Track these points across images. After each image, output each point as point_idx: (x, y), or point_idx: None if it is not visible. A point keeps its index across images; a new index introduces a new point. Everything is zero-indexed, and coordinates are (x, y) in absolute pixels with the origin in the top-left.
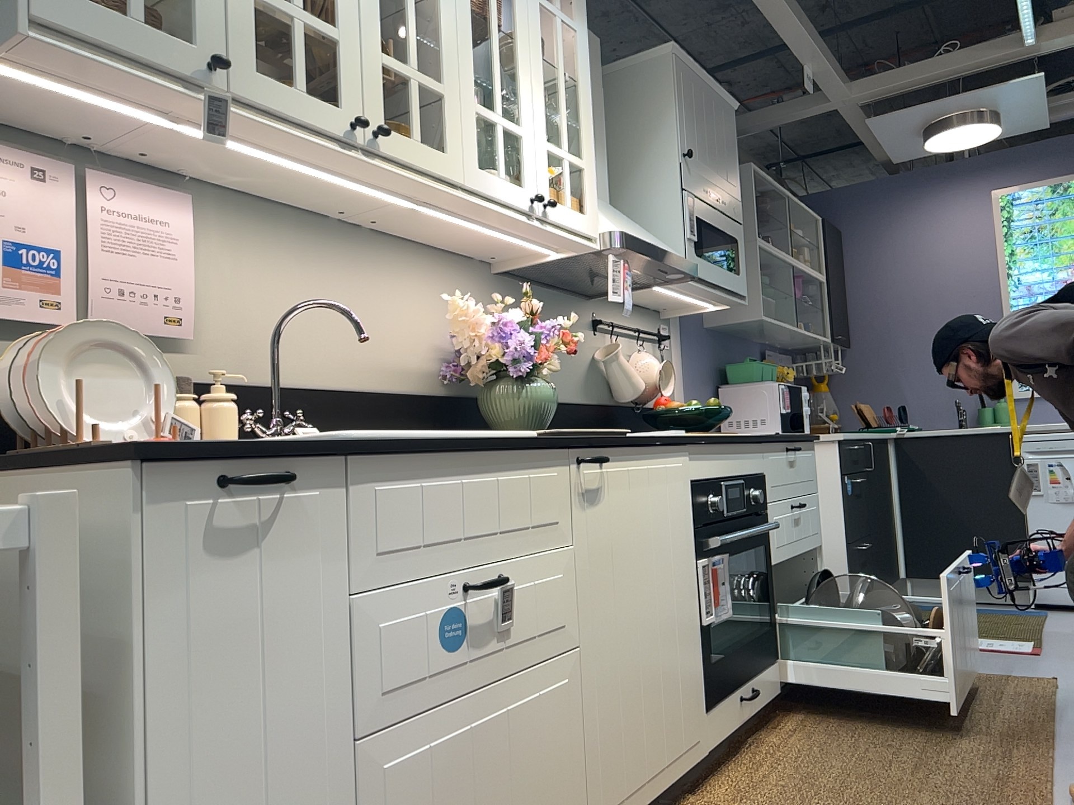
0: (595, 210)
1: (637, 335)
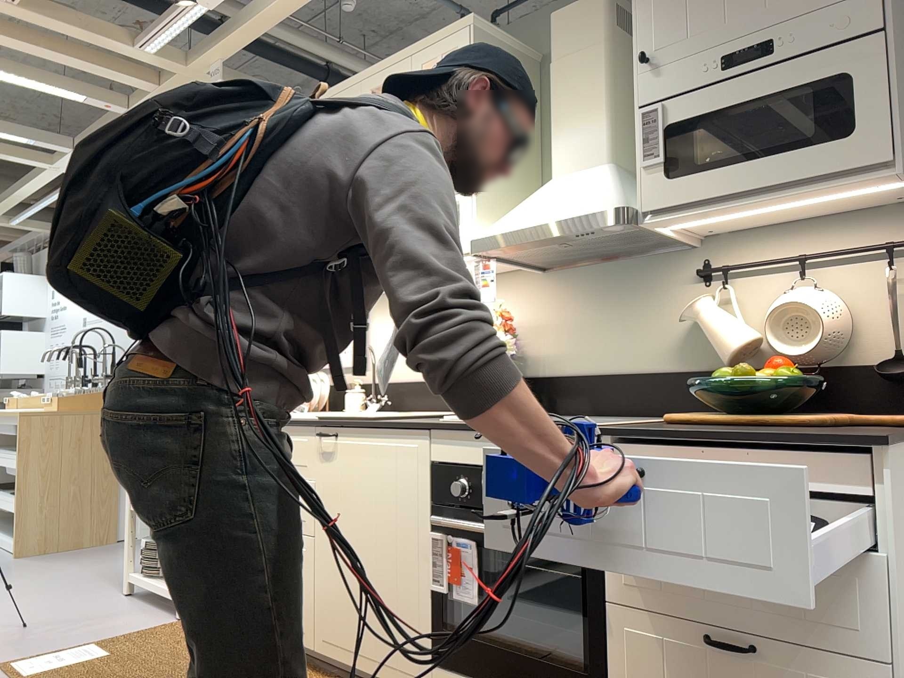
0: (467, 229)
1: (819, 260)
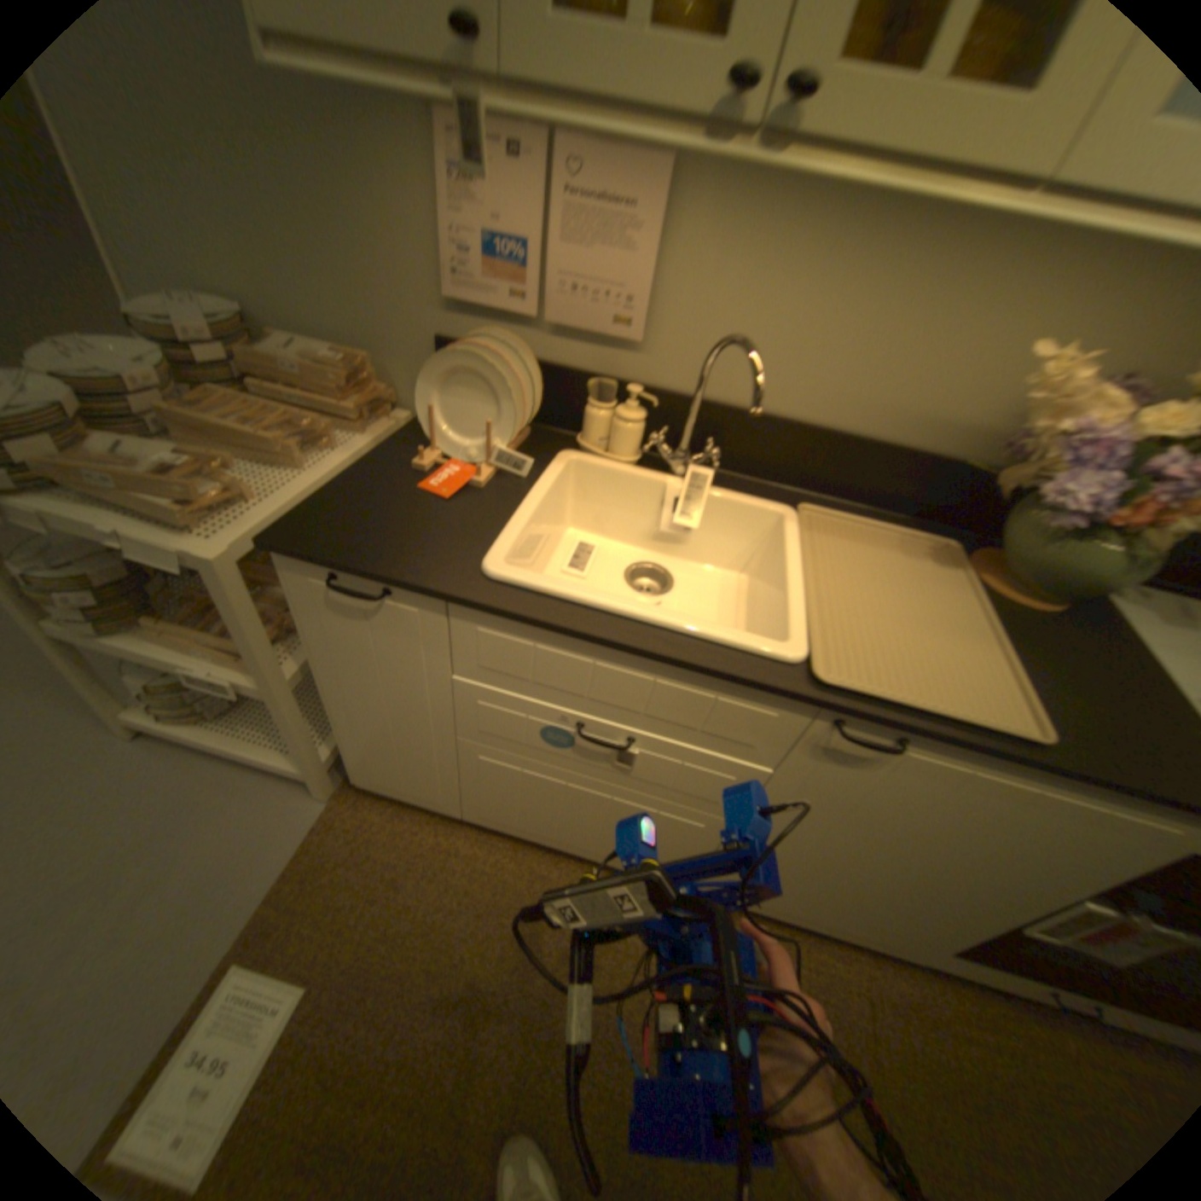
0: None
1: None
